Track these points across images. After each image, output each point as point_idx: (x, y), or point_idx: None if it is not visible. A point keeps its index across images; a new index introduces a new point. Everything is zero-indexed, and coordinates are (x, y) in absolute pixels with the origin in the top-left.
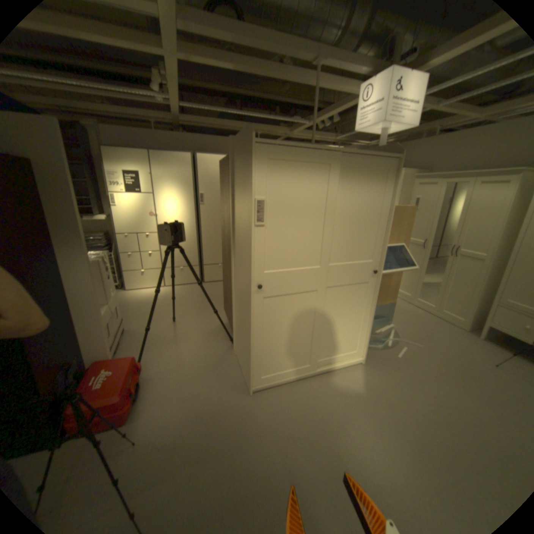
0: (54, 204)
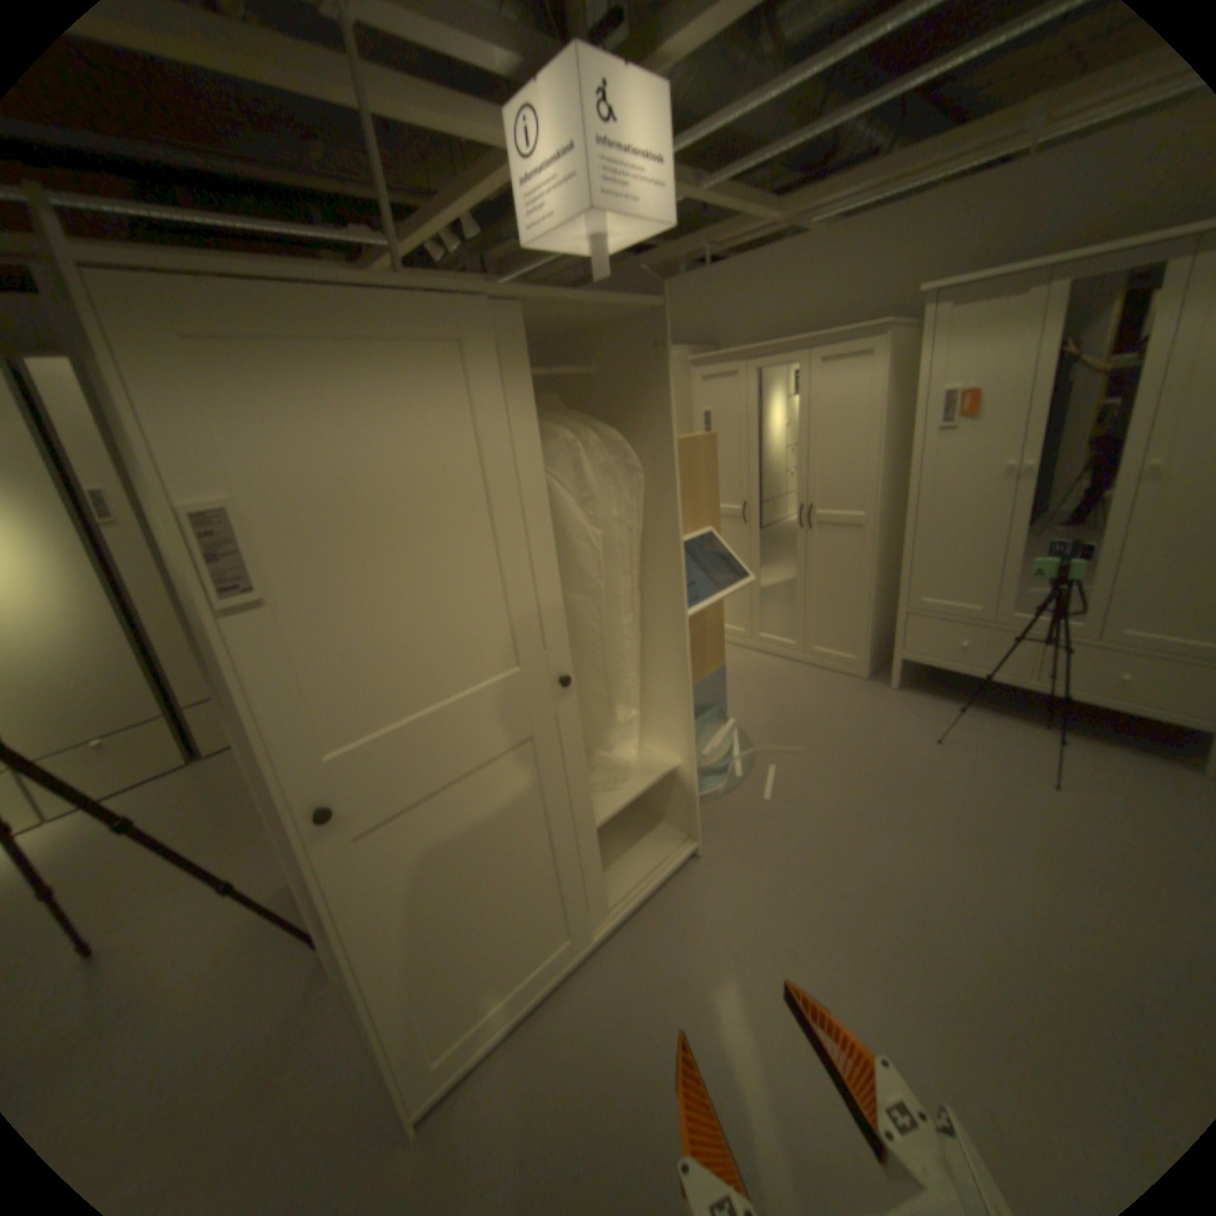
0: None
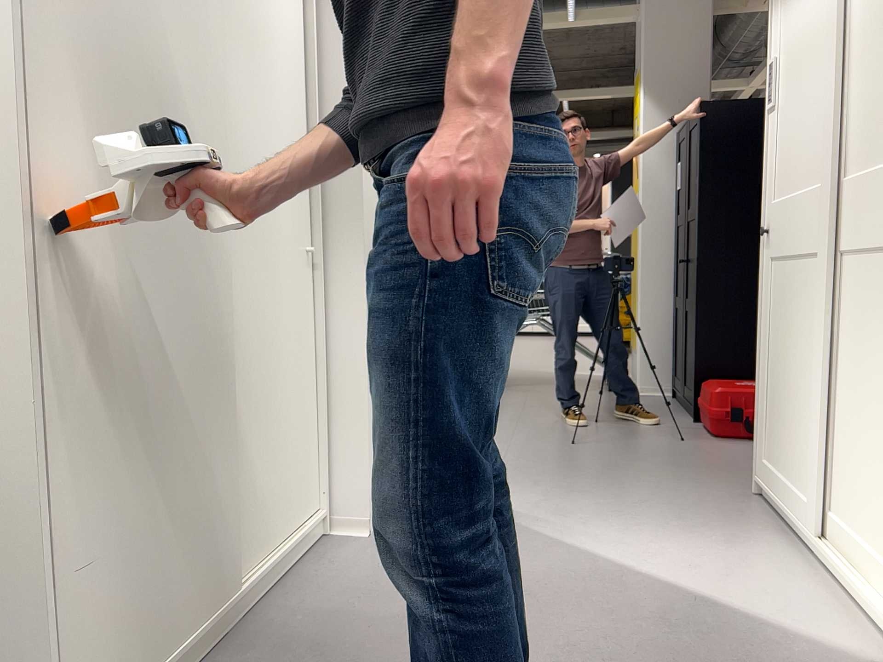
0: None
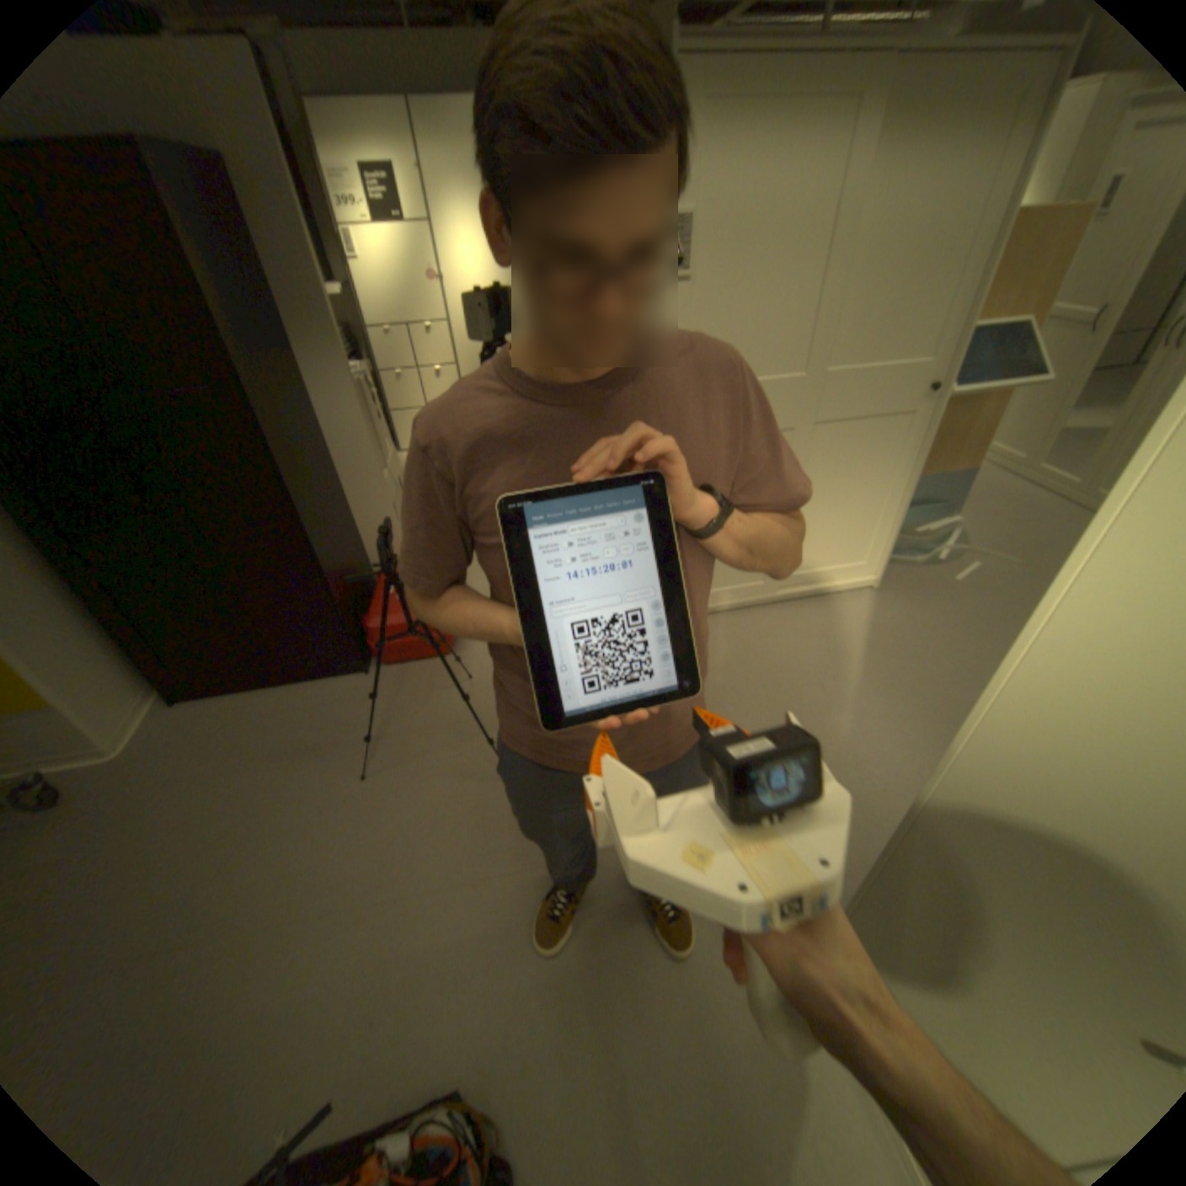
0: (277, 256)
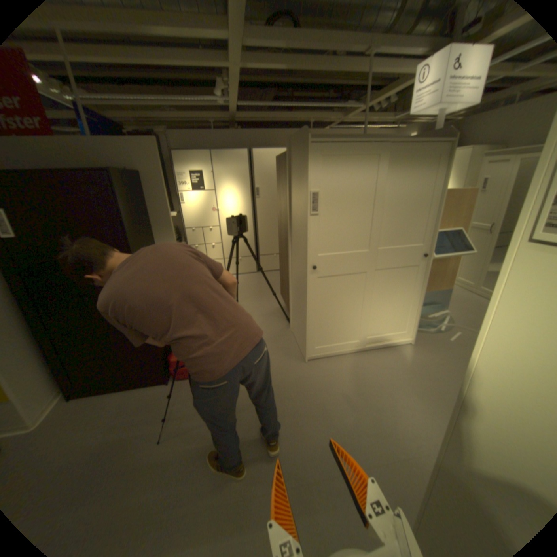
0: (154, 204)
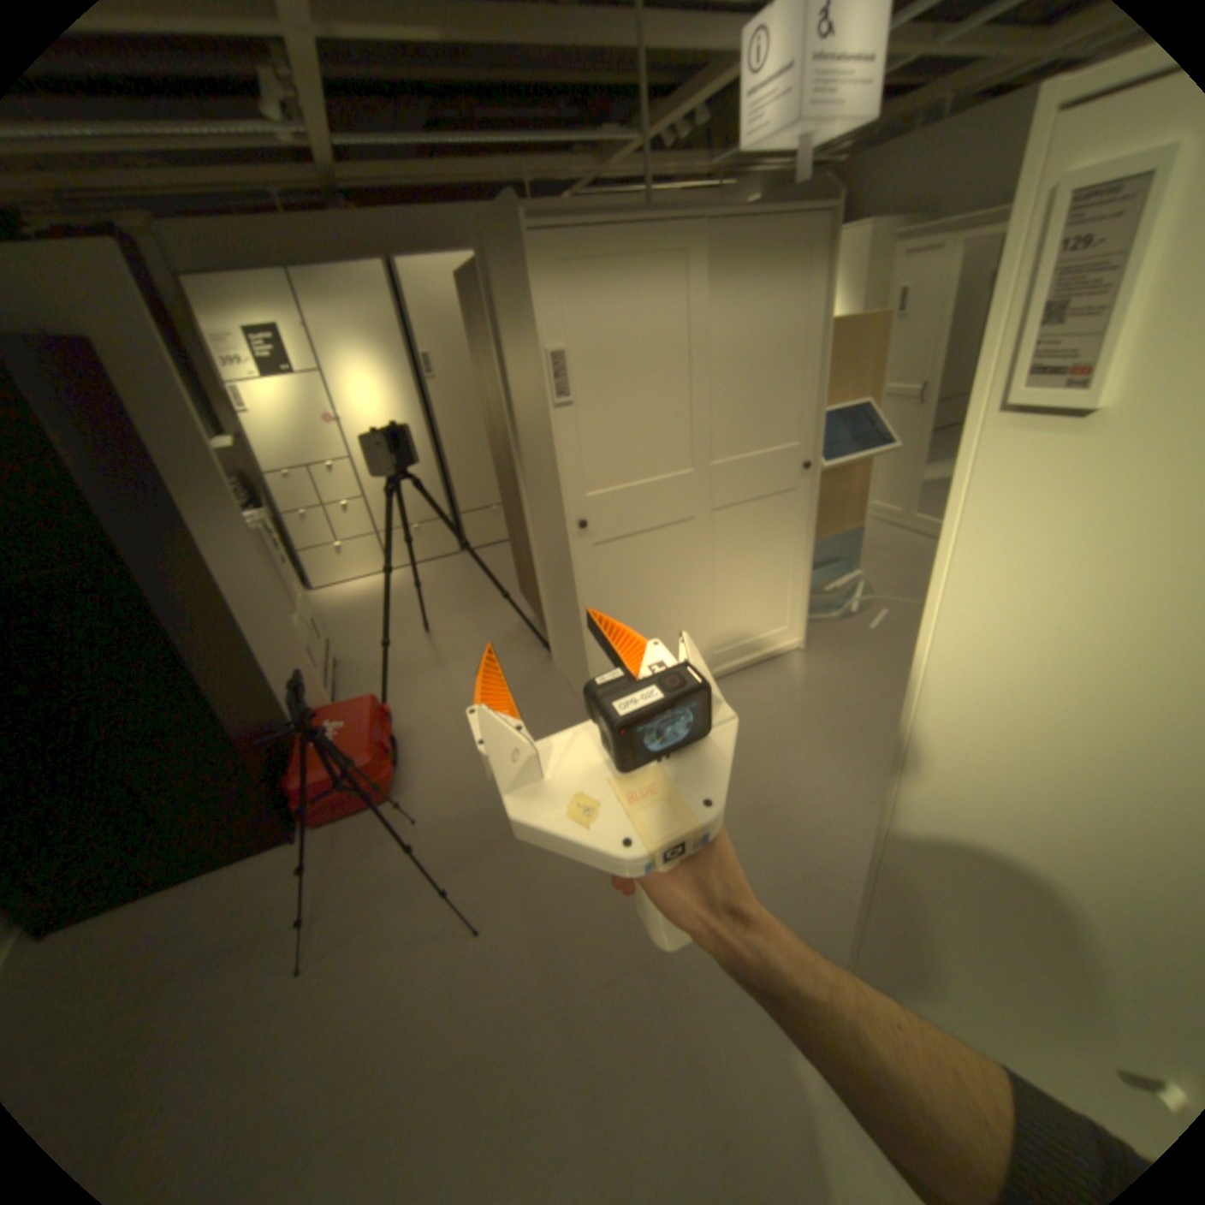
0: (160, 423)
